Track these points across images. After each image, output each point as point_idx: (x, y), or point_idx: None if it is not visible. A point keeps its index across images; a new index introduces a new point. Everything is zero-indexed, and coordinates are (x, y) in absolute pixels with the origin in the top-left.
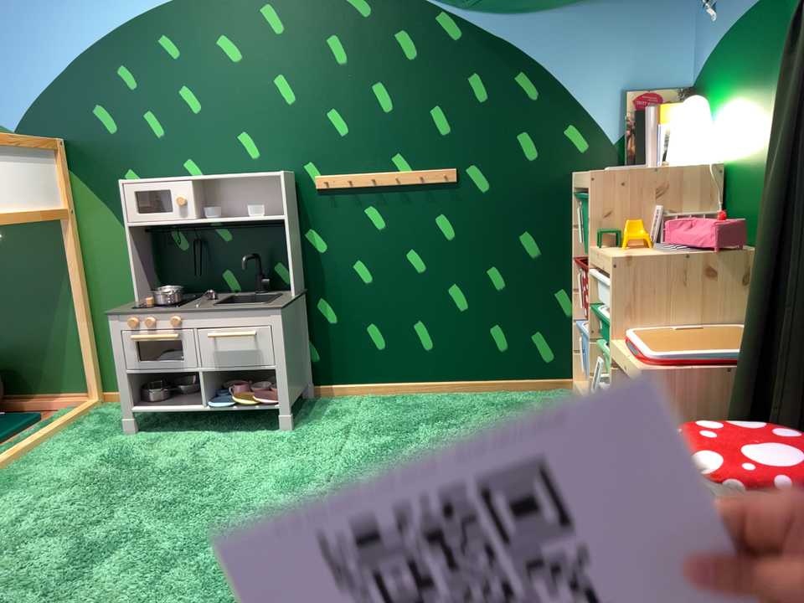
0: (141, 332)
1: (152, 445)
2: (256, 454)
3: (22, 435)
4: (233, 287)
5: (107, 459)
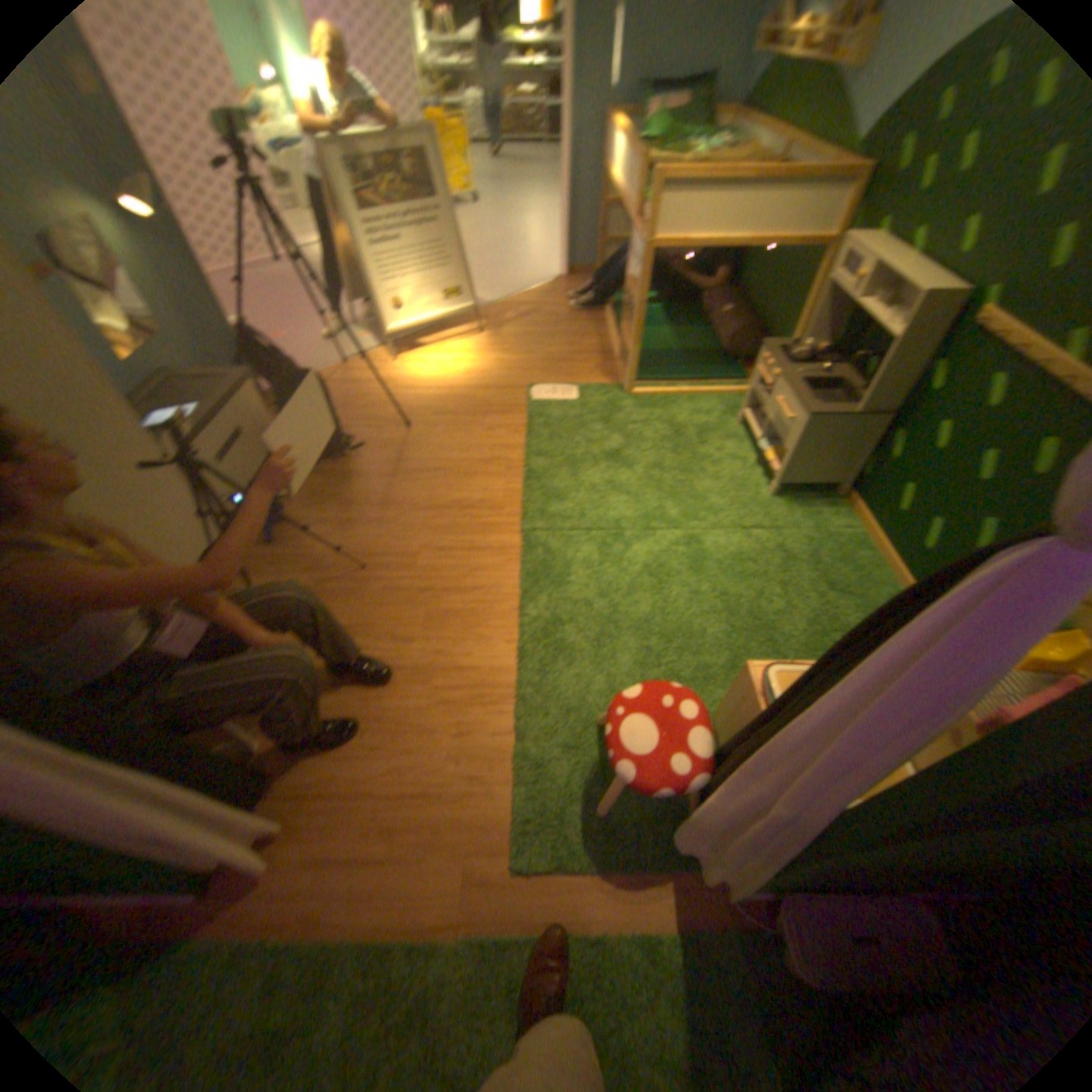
0: (763, 369)
1: (724, 439)
2: (729, 489)
3: (720, 385)
4: (865, 373)
5: (702, 428)
